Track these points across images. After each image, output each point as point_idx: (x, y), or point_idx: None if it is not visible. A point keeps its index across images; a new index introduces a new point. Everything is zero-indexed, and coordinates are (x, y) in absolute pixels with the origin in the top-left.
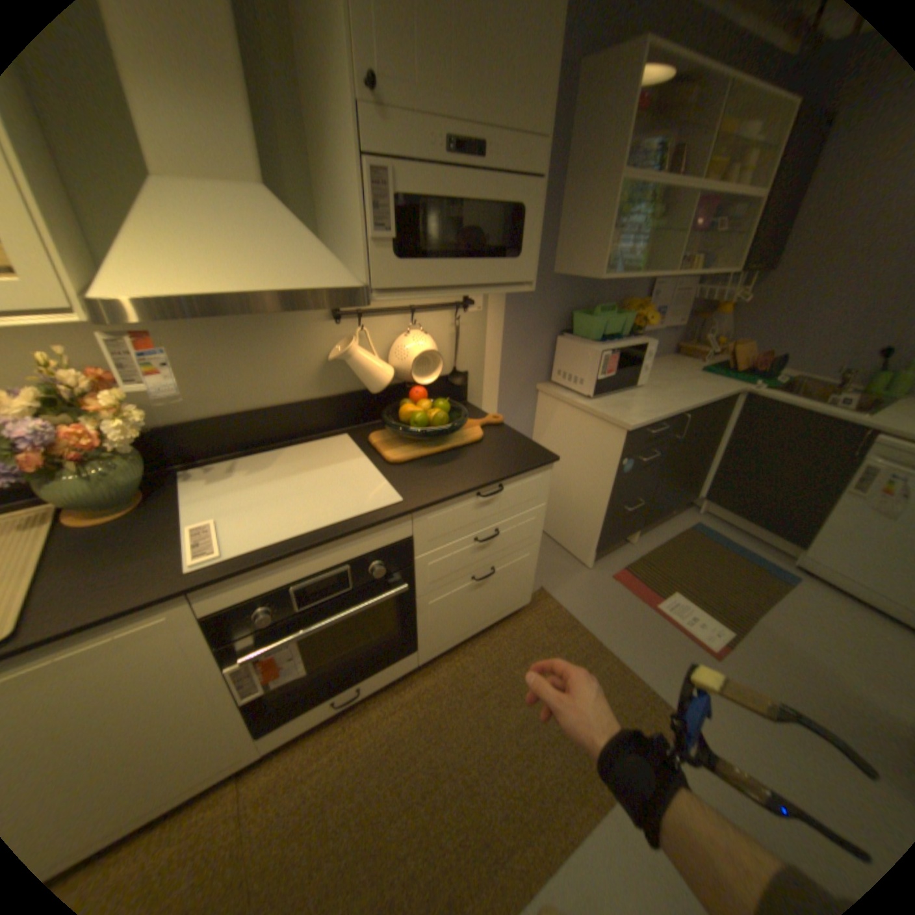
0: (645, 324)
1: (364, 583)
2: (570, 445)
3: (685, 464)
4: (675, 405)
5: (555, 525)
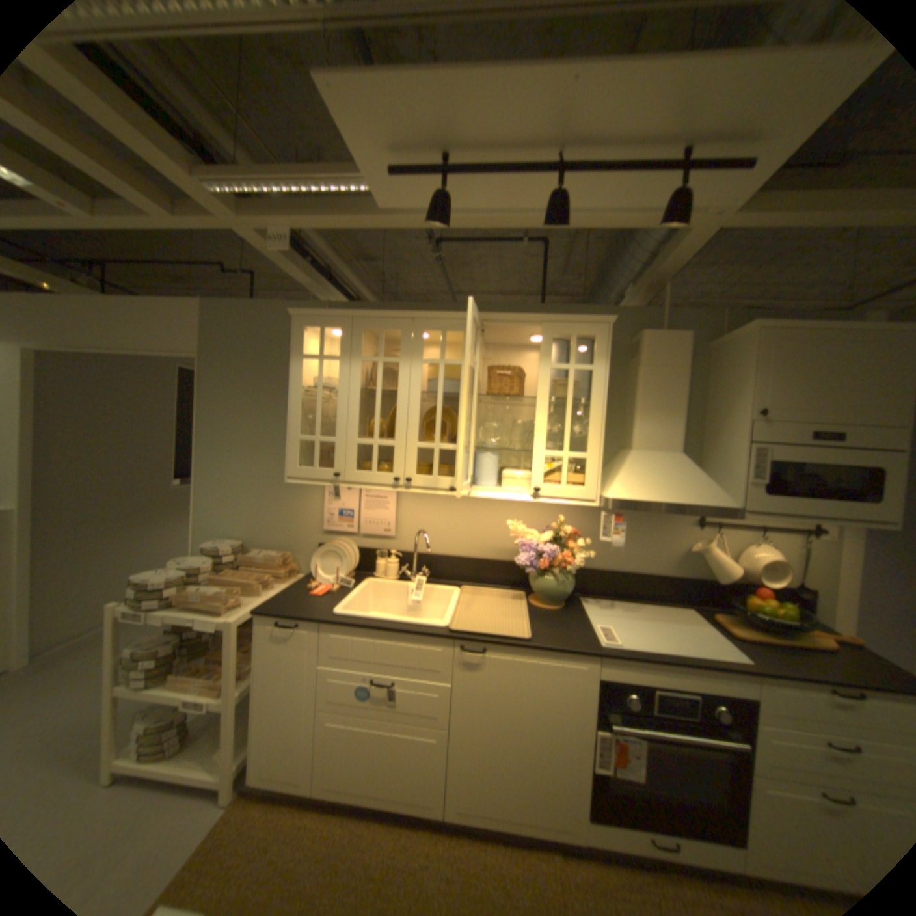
0: None
1: (709, 726)
2: None
3: None
4: None
5: None
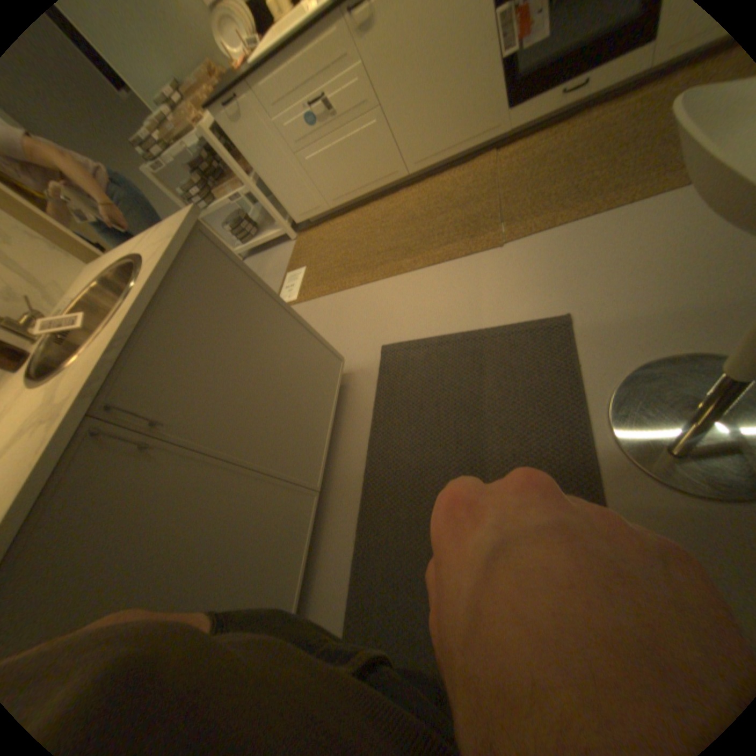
0: None
1: None
2: None
3: None
4: None
5: None
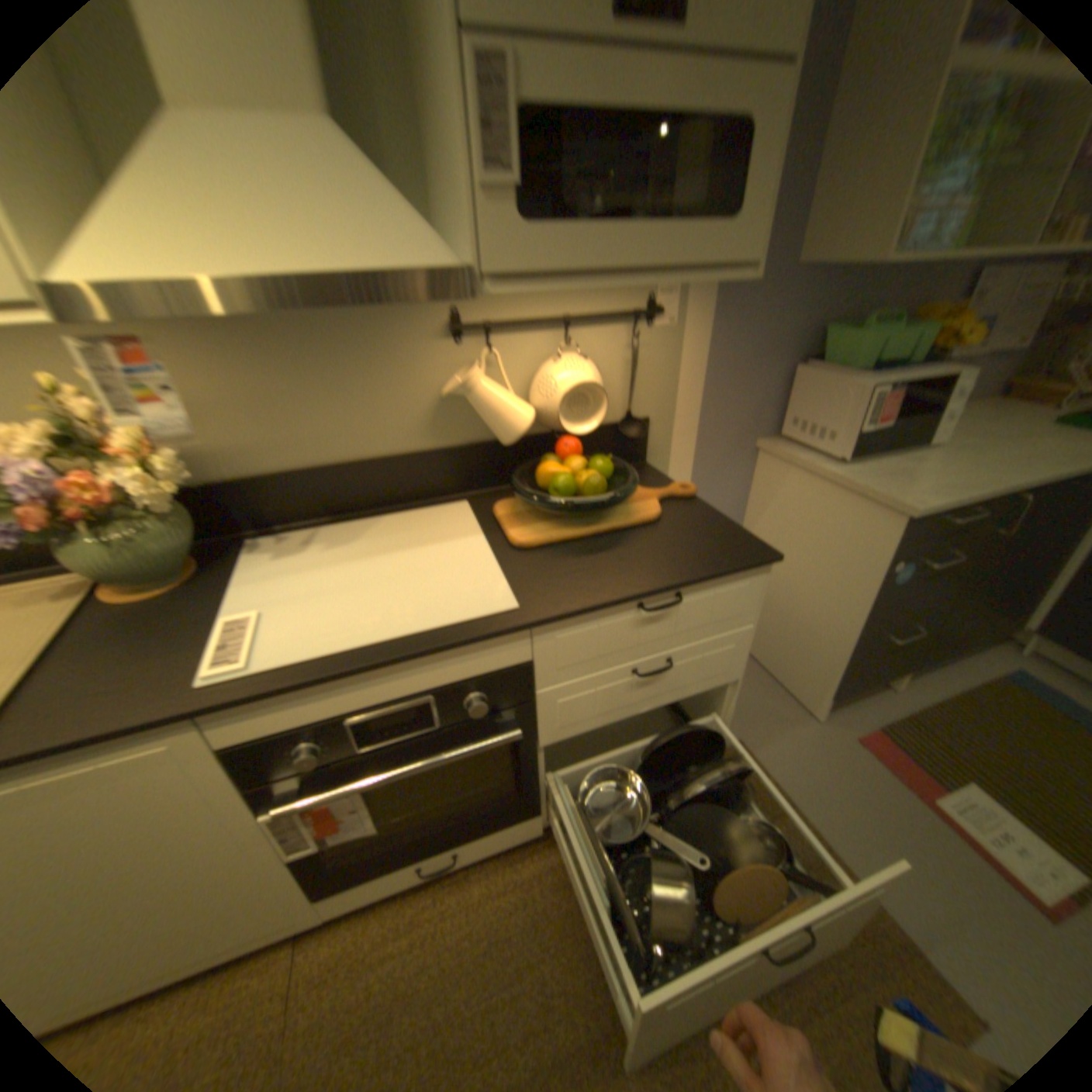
0: (954, 342)
1: (457, 720)
2: (804, 532)
3: (1008, 576)
4: (1005, 477)
5: (770, 648)
